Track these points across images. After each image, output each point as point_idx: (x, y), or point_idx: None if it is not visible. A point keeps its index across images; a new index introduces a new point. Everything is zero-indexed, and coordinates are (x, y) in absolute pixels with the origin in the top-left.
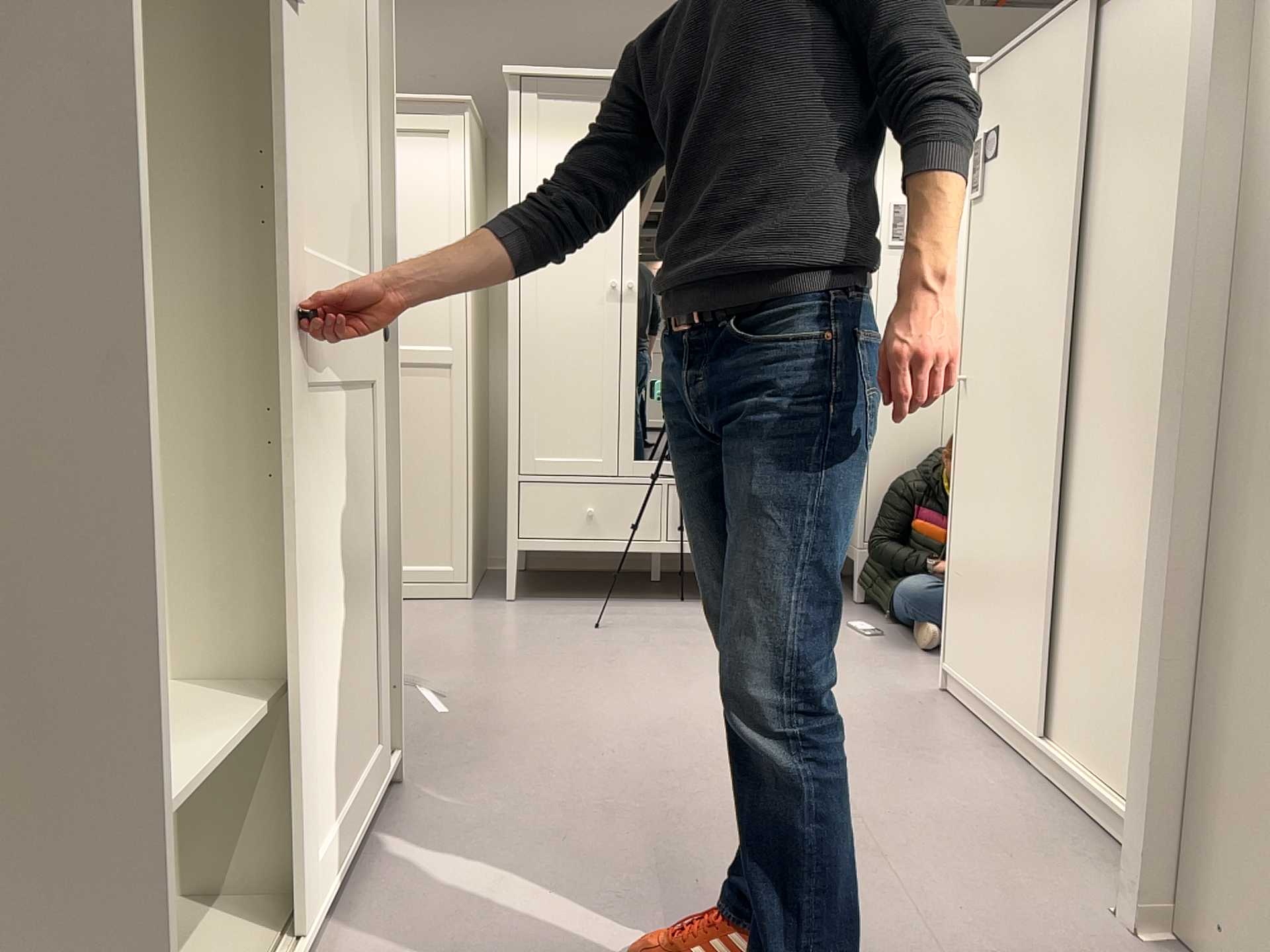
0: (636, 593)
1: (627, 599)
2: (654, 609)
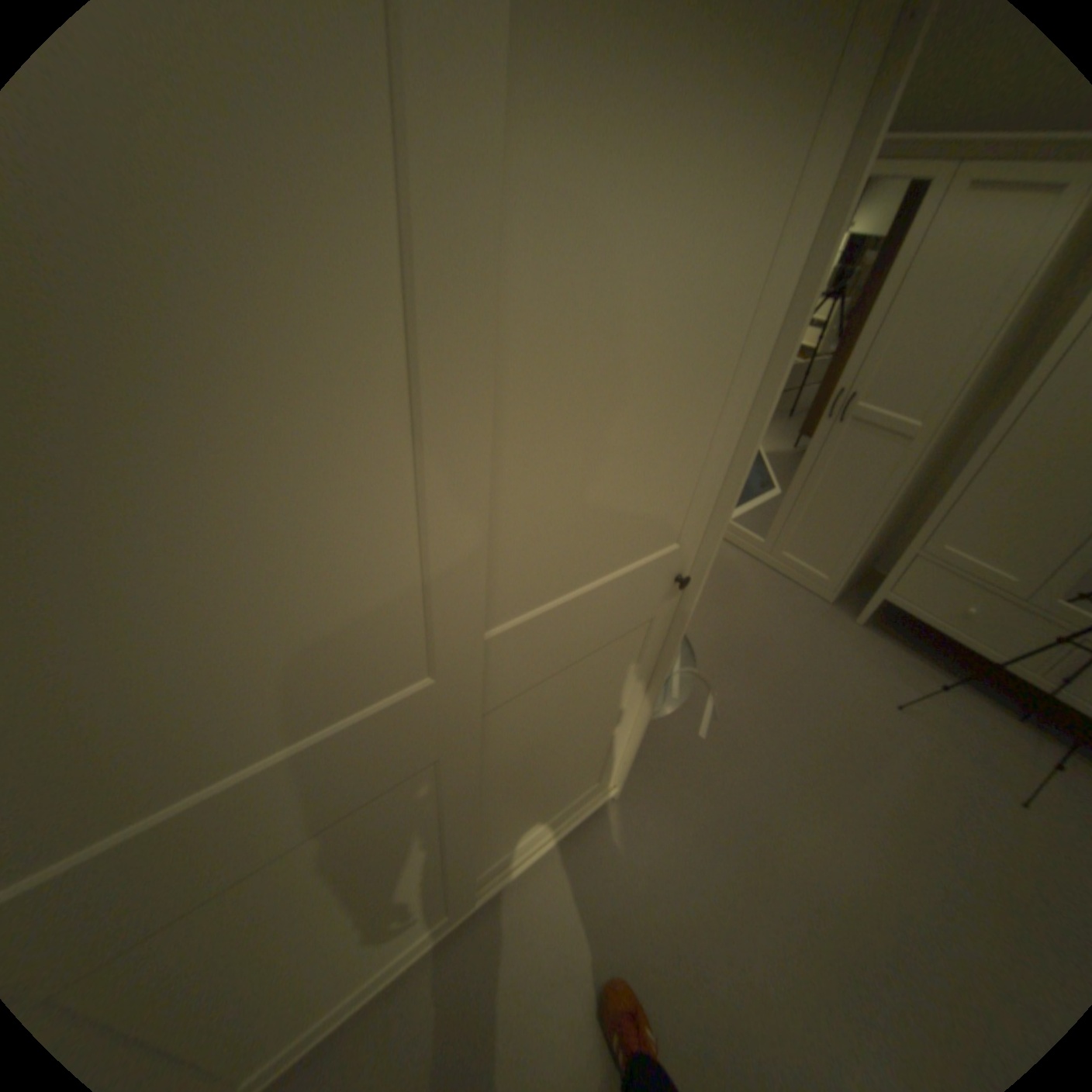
0: (983, 677)
1: (967, 680)
2: (981, 711)
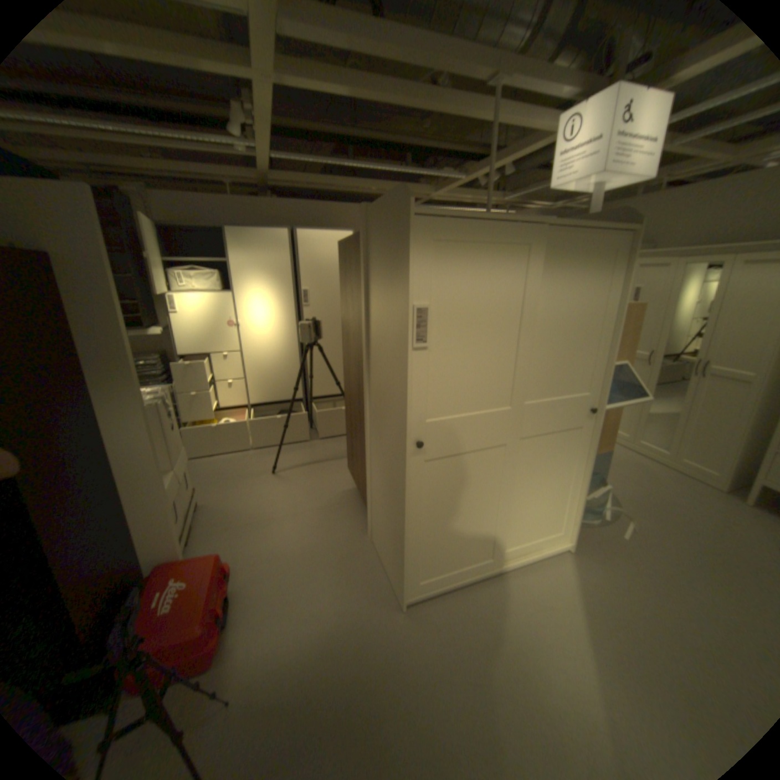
0: None
1: None
2: None
